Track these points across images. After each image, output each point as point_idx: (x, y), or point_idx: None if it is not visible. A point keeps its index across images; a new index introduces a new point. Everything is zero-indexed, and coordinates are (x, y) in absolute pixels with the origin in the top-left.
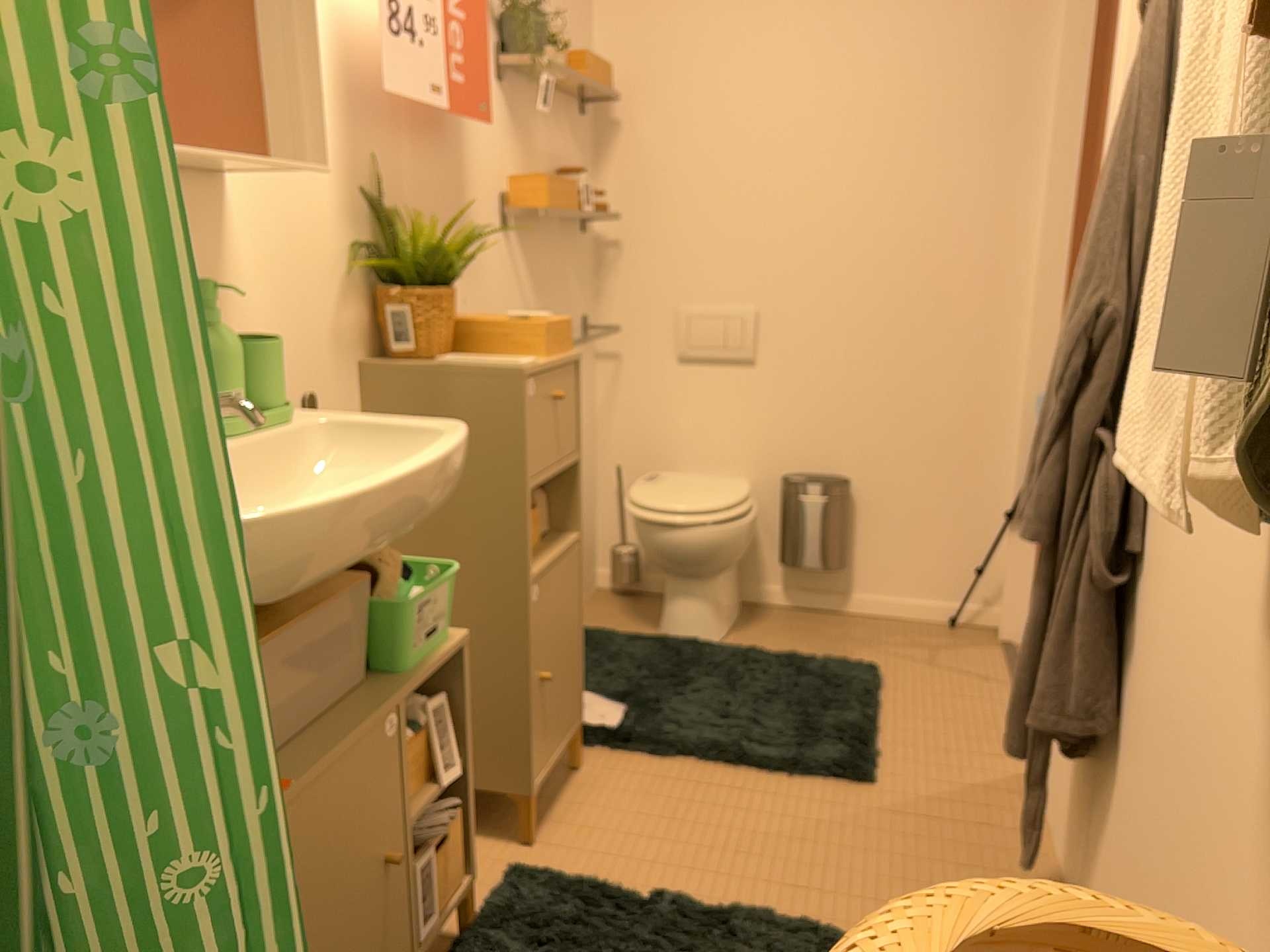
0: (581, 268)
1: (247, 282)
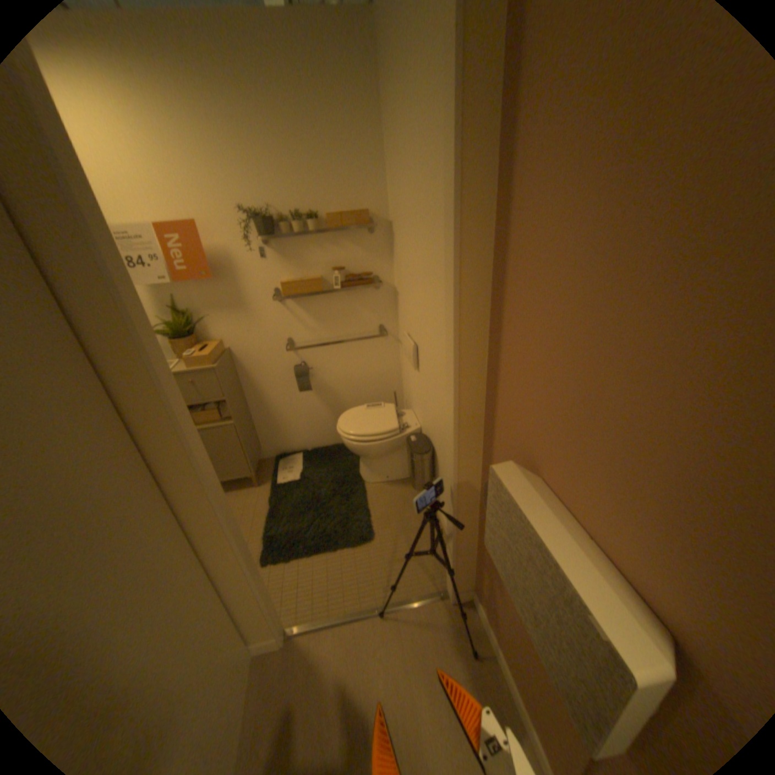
0: (371, 305)
1: None
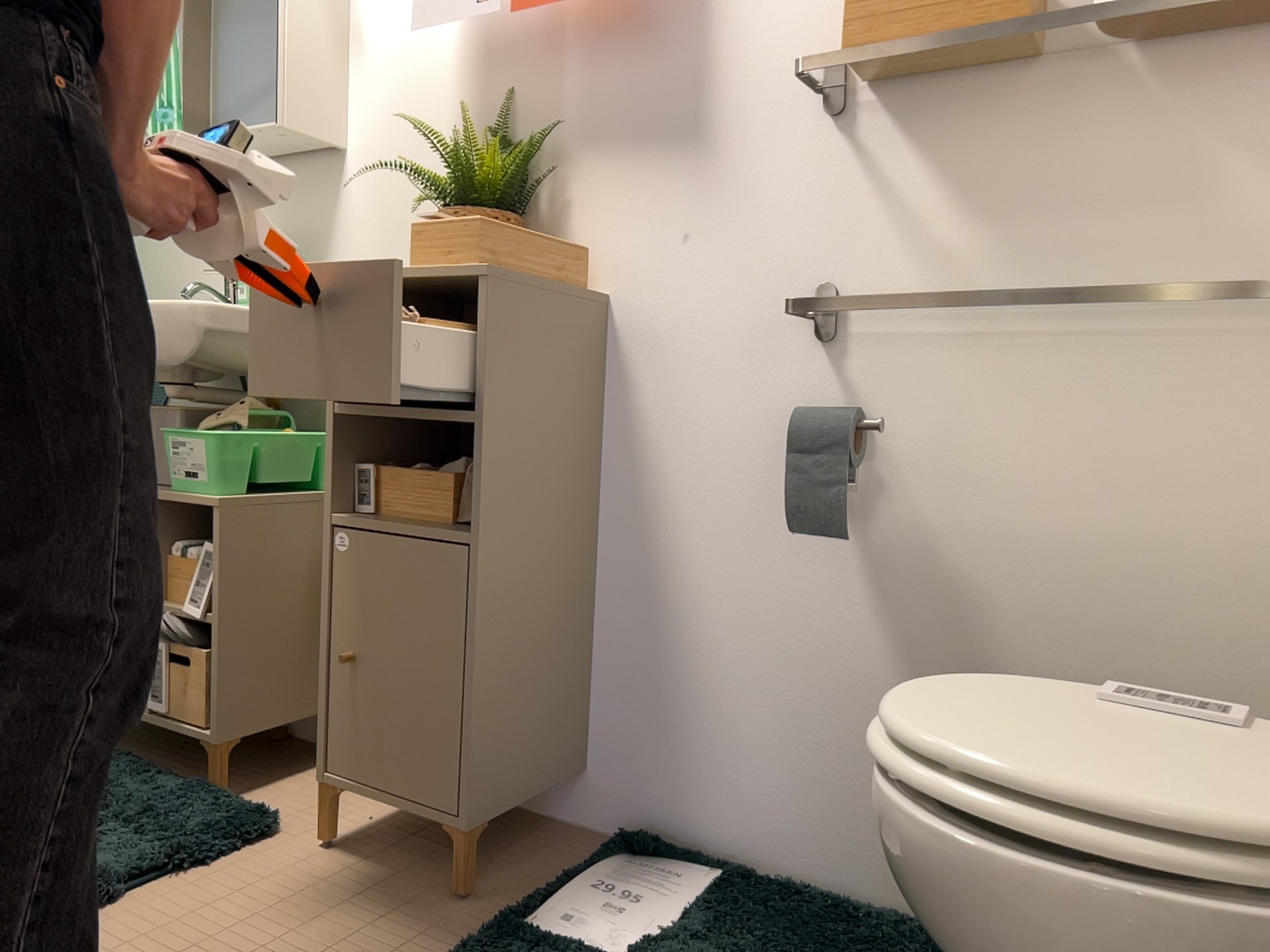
0: None
1: (346, 223)
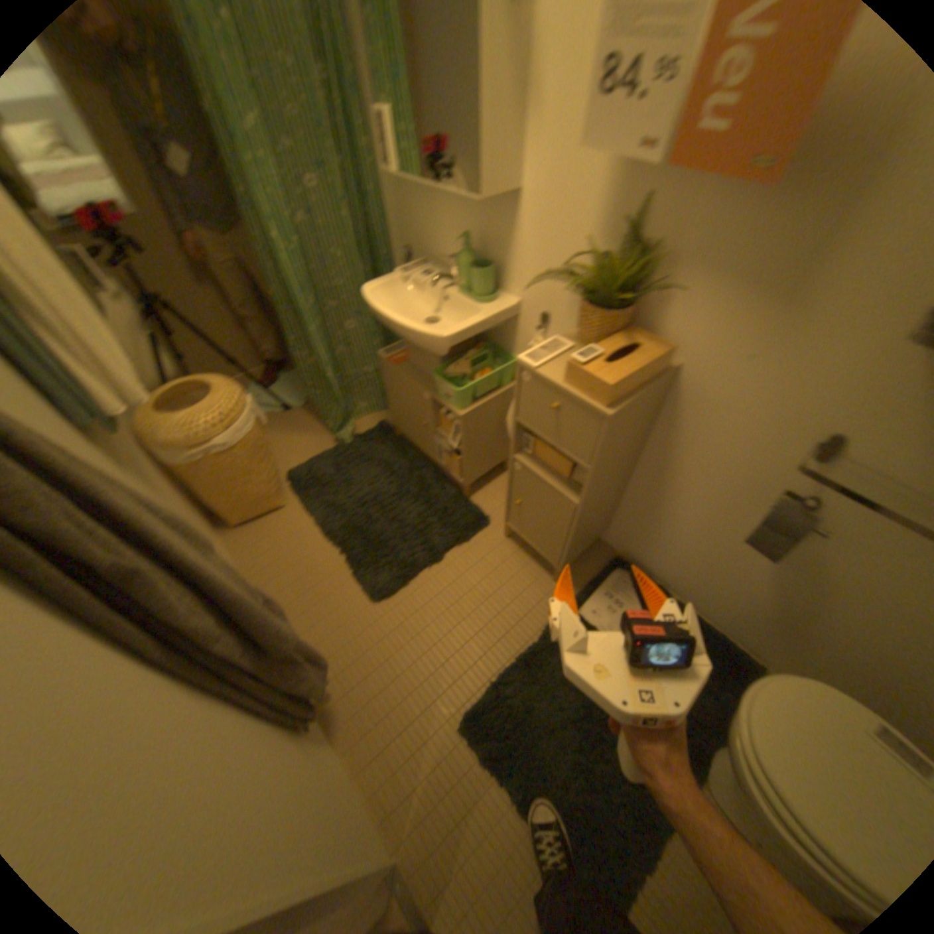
0: None
1: (522, 241)
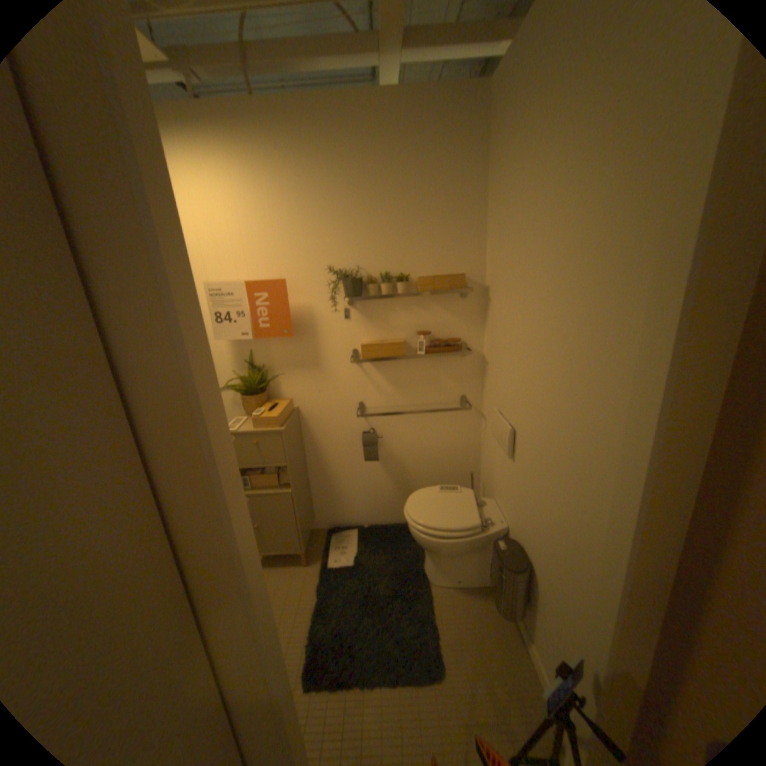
0: (455, 372)
1: None
